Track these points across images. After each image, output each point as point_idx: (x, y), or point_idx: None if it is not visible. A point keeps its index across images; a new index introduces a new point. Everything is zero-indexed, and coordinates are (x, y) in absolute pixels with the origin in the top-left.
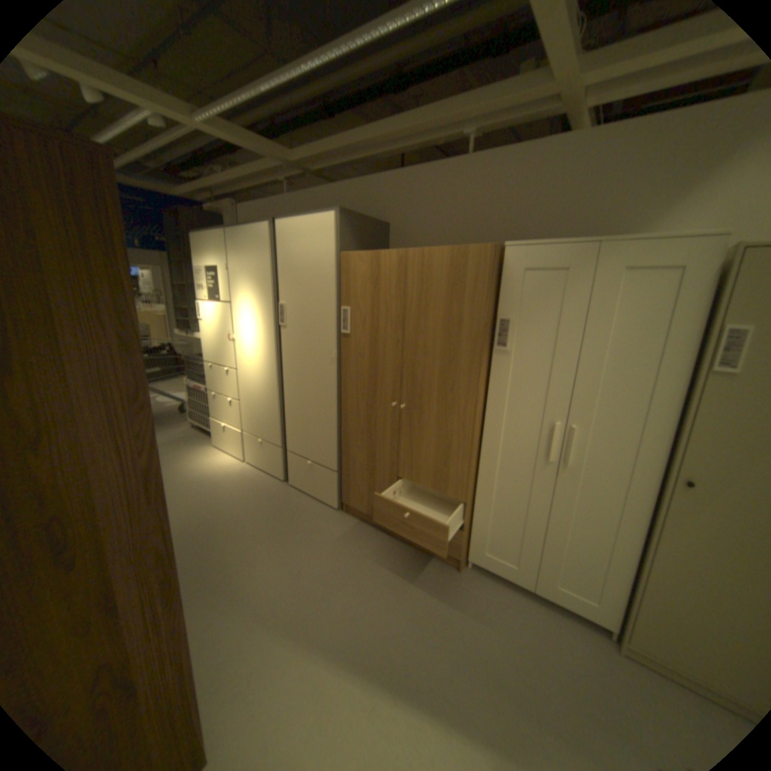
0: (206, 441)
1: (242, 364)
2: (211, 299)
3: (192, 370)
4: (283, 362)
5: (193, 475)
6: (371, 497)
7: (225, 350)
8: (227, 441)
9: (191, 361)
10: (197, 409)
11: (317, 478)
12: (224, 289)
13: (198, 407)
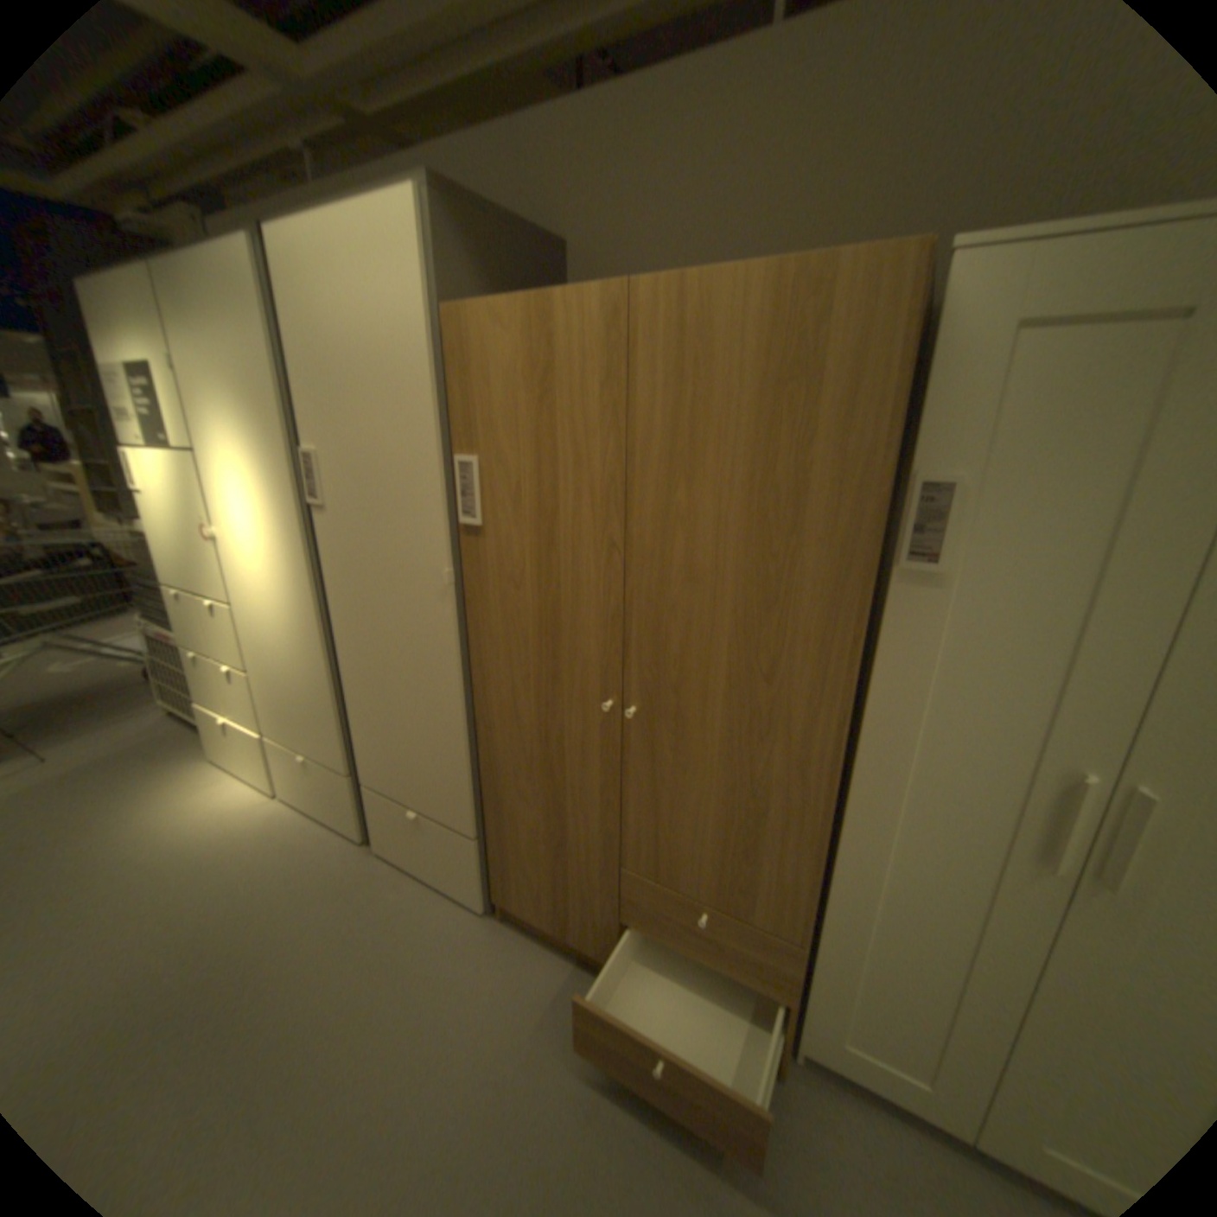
0: (194, 748)
1: (238, 593)
2: (148, 440)
3: (146, 600)
4: (327, 590)
5: (149, 848)
6: (560, 901)
7: (197, 559)
8: (234, 753)
9: (140, 581)
10: (170, 681)
11: (431, 847)
12: (171, 414)
13: (171, 676)
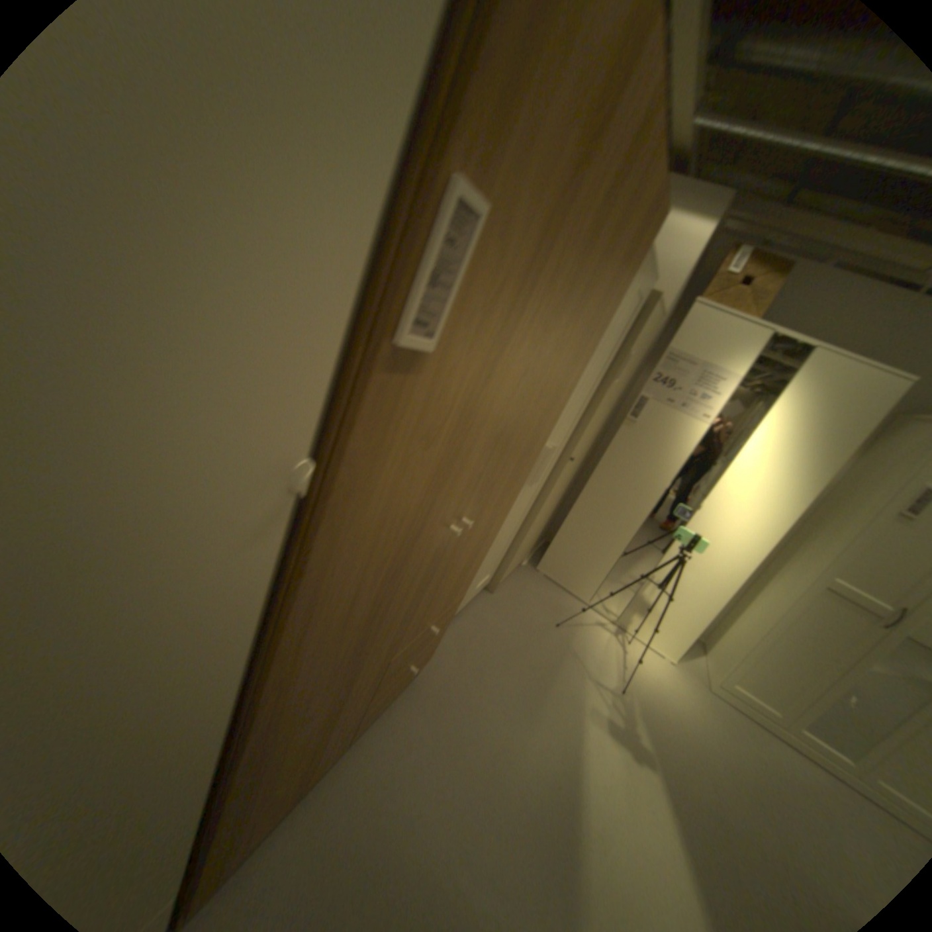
0: None
1: None
2: None
3: None
4: None
5: None
6: (311, 766)
7: None
8: None
9: None
10: None
11: None
12: None
13: None
